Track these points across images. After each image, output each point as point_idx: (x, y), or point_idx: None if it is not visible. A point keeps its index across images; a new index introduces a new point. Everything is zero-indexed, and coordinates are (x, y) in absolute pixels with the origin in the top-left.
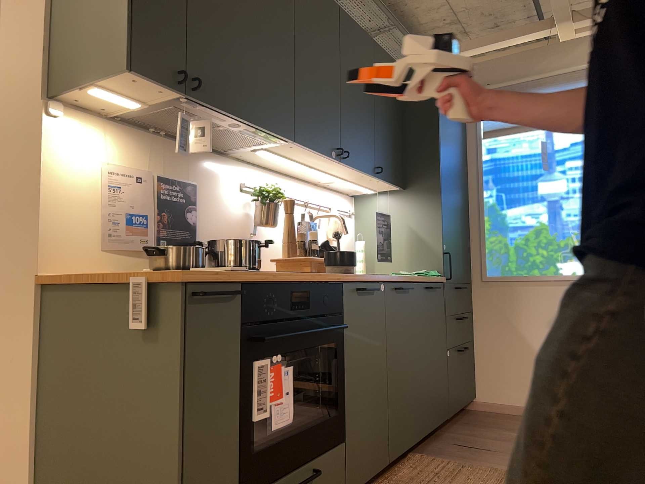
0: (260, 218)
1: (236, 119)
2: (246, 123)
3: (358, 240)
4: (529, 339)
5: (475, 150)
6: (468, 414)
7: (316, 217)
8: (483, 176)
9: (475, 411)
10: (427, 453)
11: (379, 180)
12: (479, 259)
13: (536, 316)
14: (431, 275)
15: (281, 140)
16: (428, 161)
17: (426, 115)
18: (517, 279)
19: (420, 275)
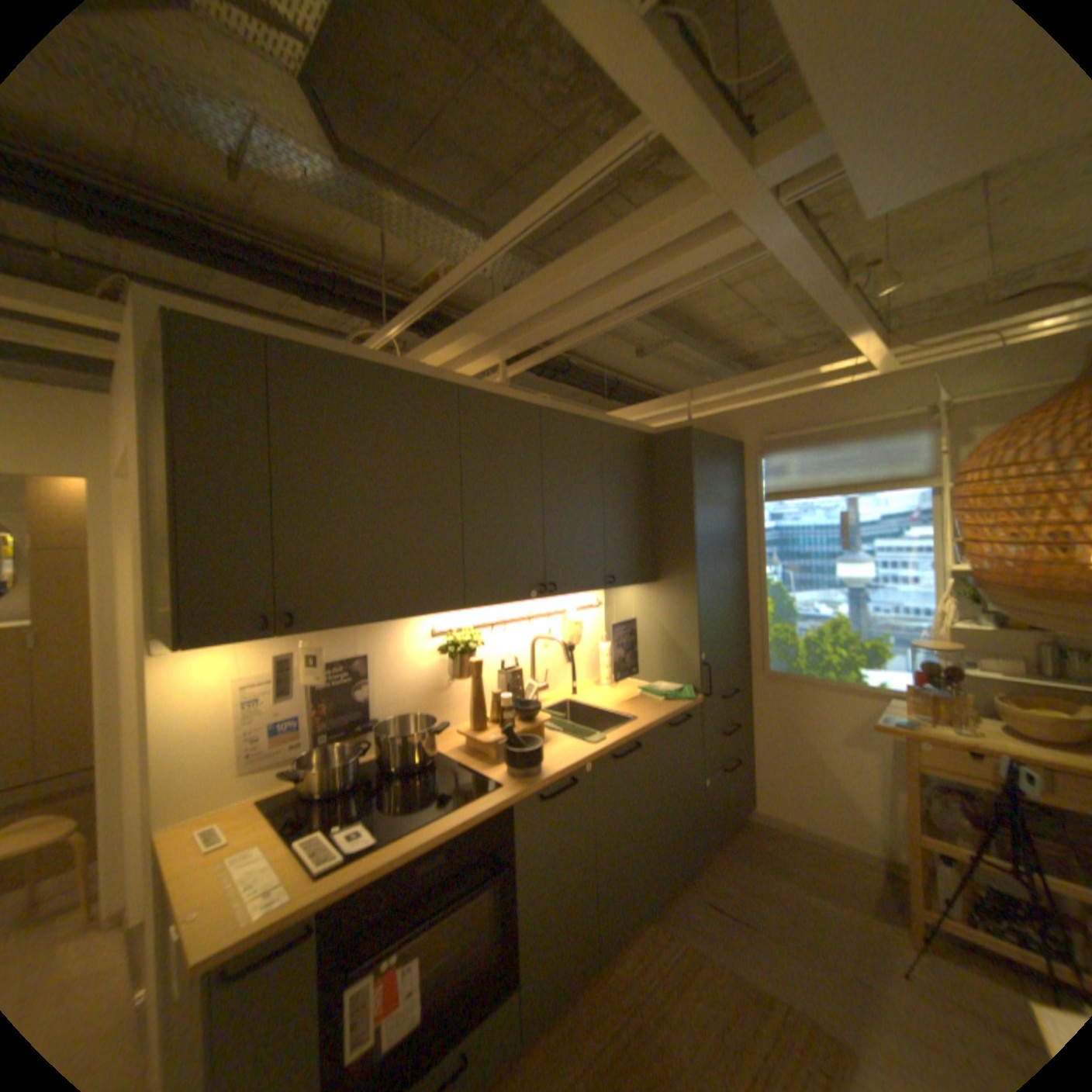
0: (453, 671)
1: (369, 623)
2: (385, 620)
3: (602, 640)
4: (822, 756)
5: (755, 514)
6: (743, 831)
7: (537, 638)
8: (765, 547)
9: (754, 825)
10: (668, 920)
11: (614, 587)
12: (760, 648)
13: (831, 731)
14: (681, 700)
15: (451, 608)
16: (681, 552)
17: (679, 494)
18: (808, 682)
19: (666, 698)
